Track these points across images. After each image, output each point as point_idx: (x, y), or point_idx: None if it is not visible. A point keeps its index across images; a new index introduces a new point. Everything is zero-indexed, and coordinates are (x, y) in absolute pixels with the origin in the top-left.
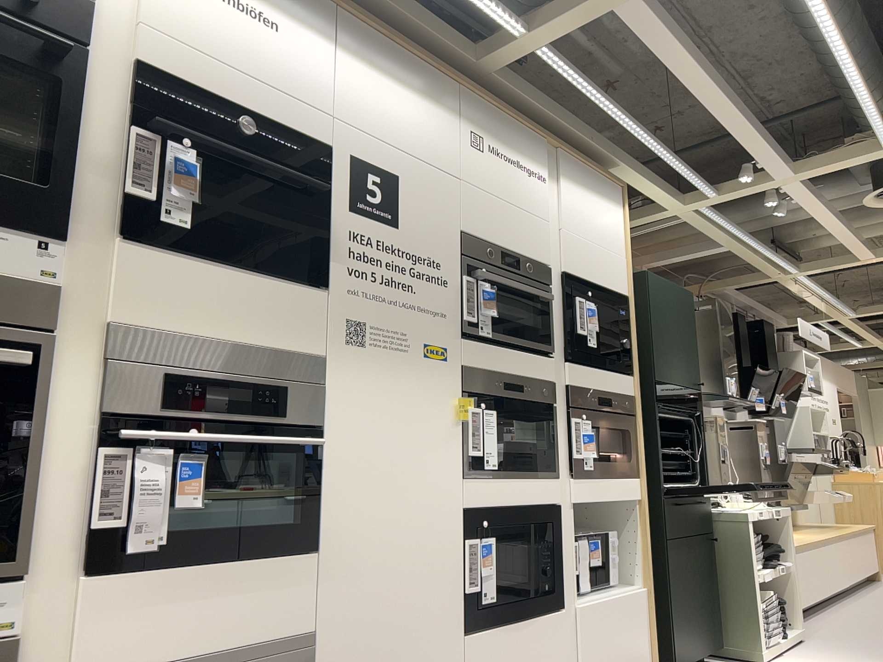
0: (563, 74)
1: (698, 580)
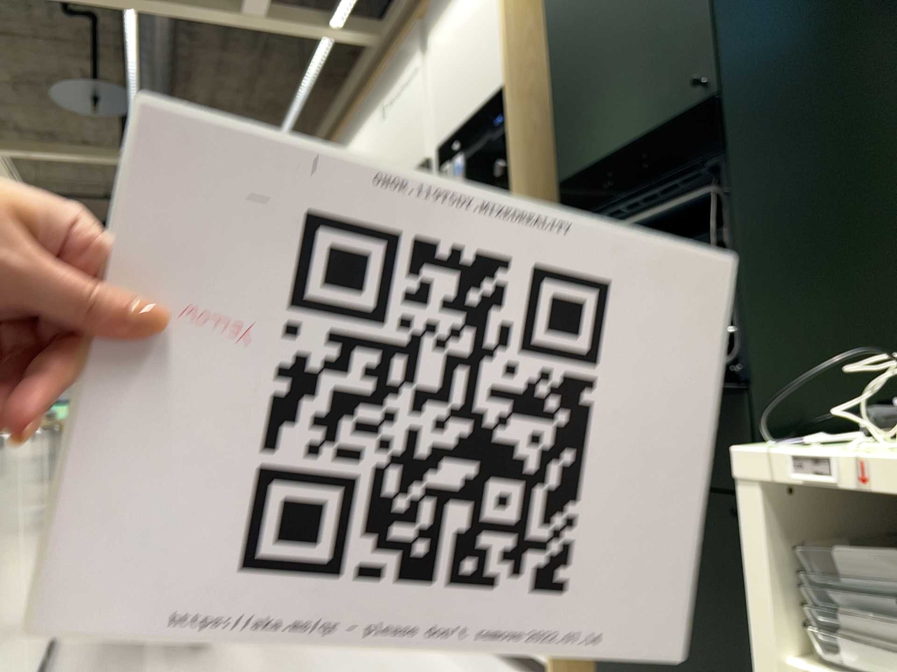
0: (351, 3)
1: (698, 597)
